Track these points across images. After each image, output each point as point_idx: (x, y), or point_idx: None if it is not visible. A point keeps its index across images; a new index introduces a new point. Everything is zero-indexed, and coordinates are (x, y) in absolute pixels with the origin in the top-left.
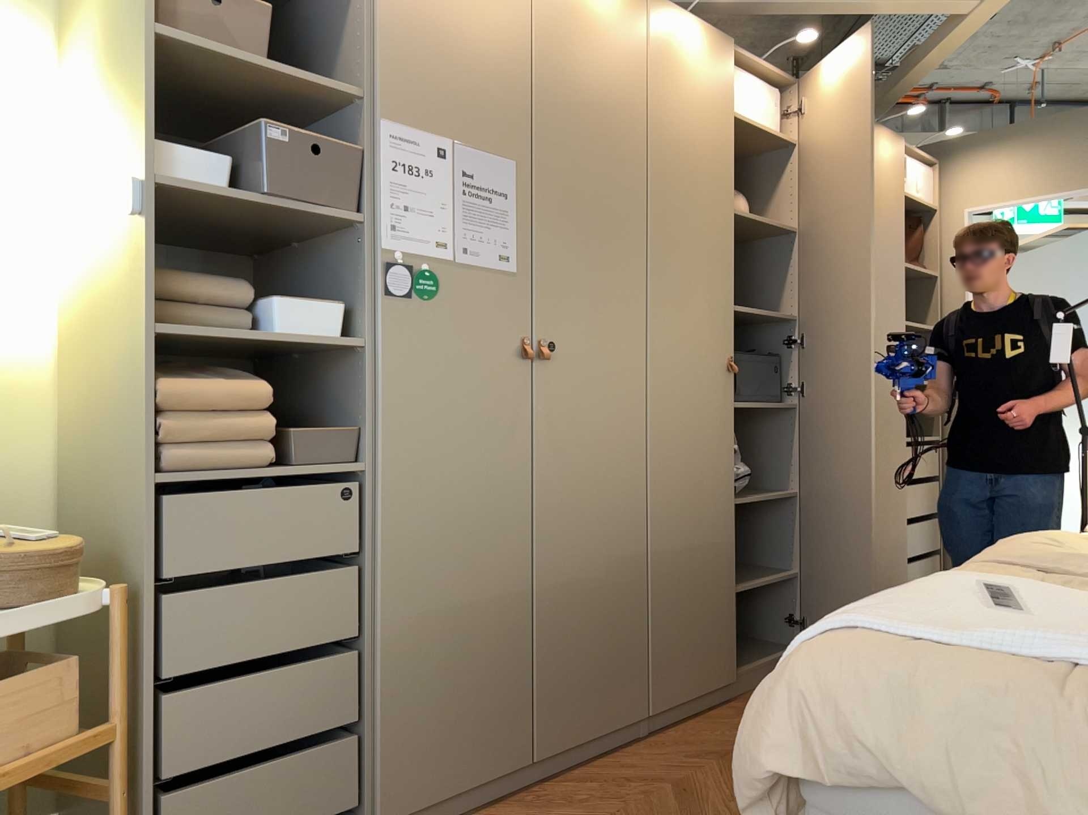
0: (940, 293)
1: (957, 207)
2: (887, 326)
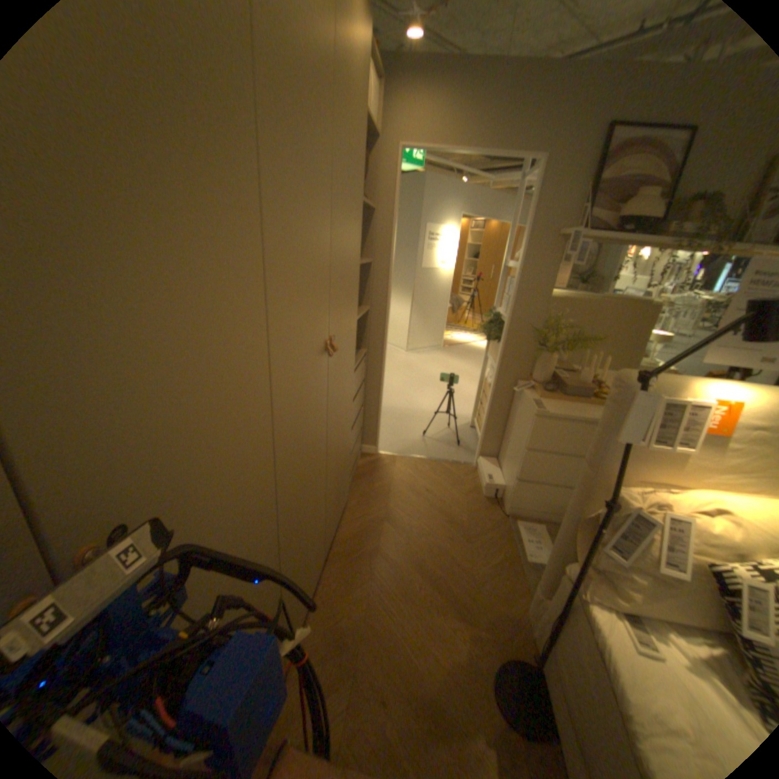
0: (373, 224)
1: (394, 139)
2: (350, 277)
